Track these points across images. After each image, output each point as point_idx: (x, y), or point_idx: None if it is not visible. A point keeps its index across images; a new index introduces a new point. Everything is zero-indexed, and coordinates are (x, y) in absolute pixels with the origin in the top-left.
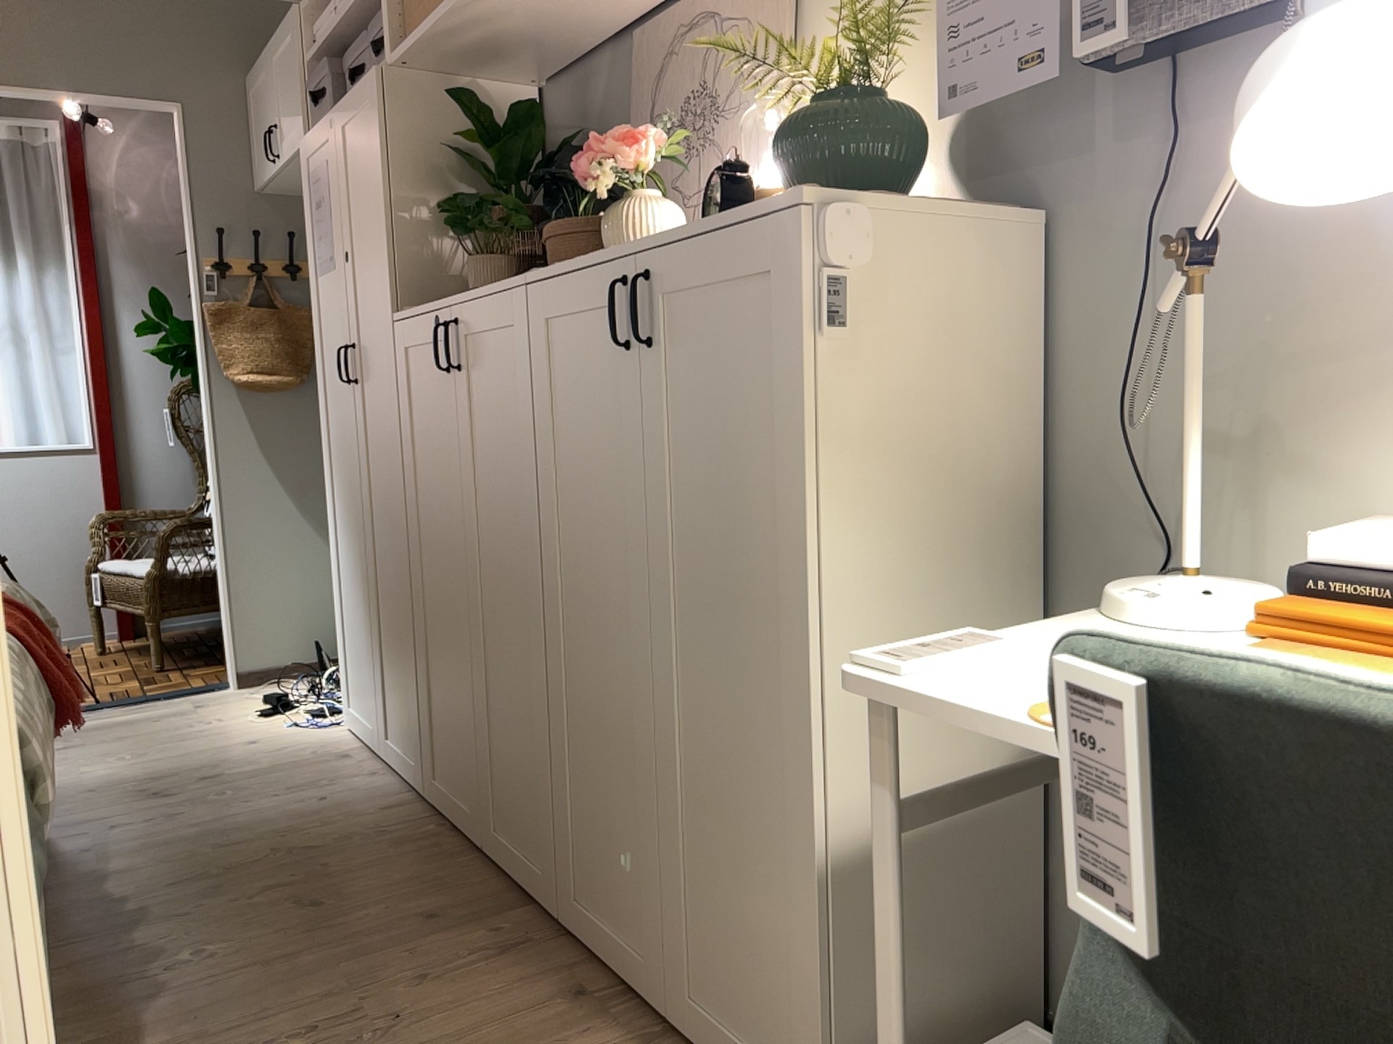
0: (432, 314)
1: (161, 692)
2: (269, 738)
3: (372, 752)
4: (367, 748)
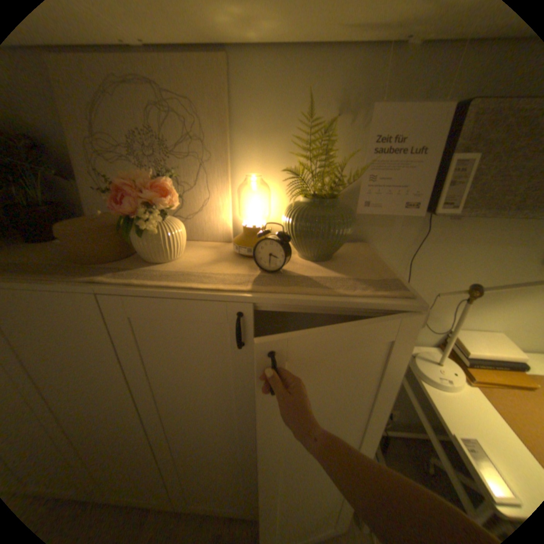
0: None
1: None
2: None
3: None
4: None
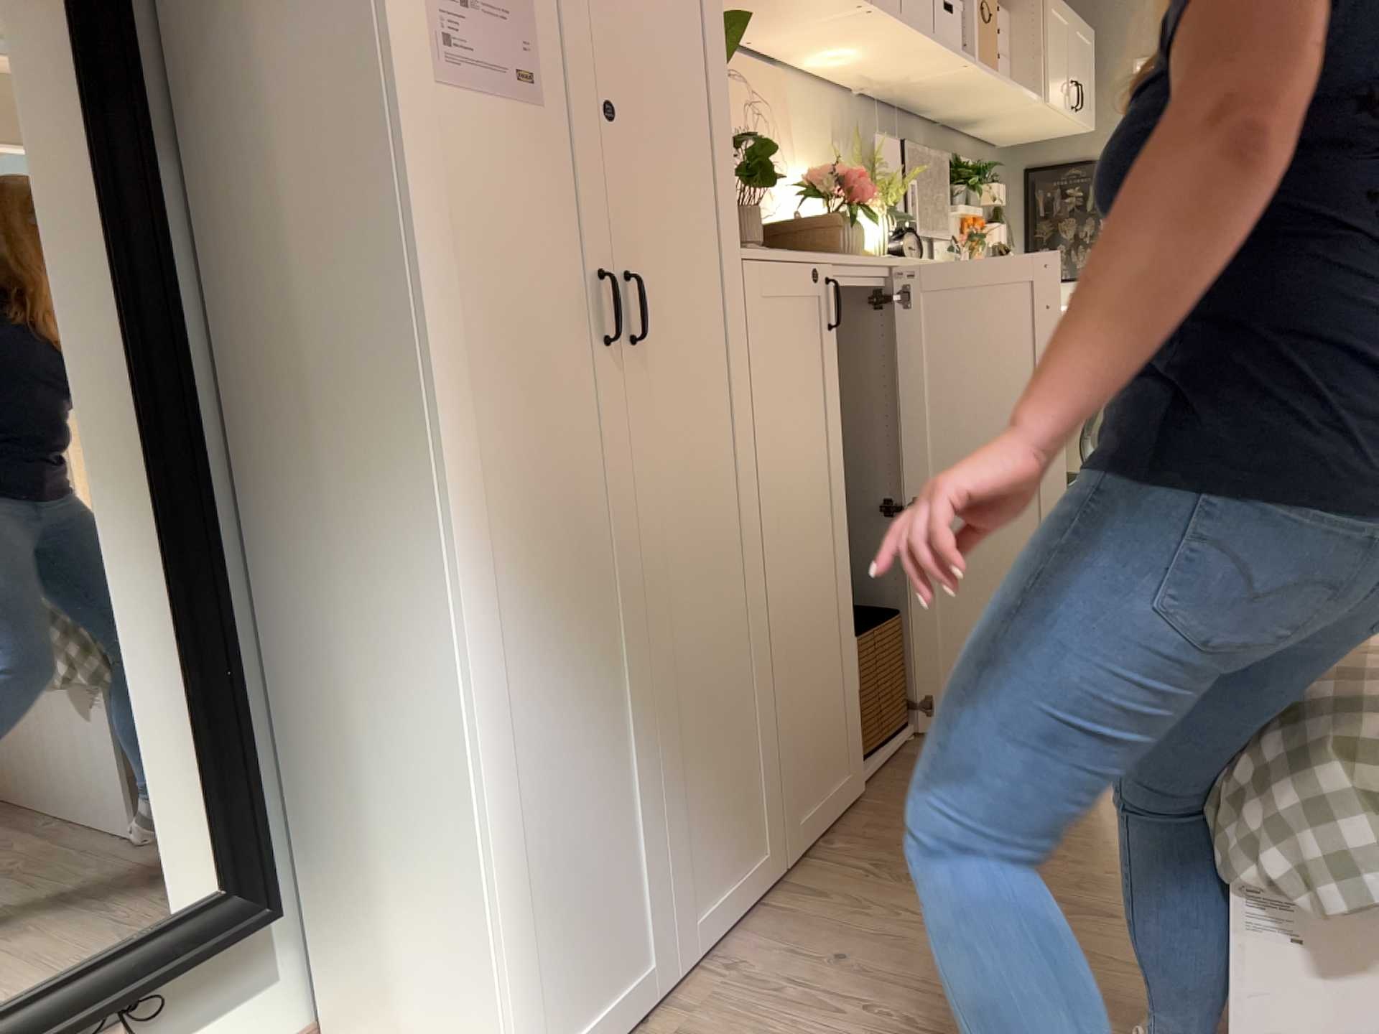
0: (813, 265)
1: None
2: None
3: (647, 1022)
4: None
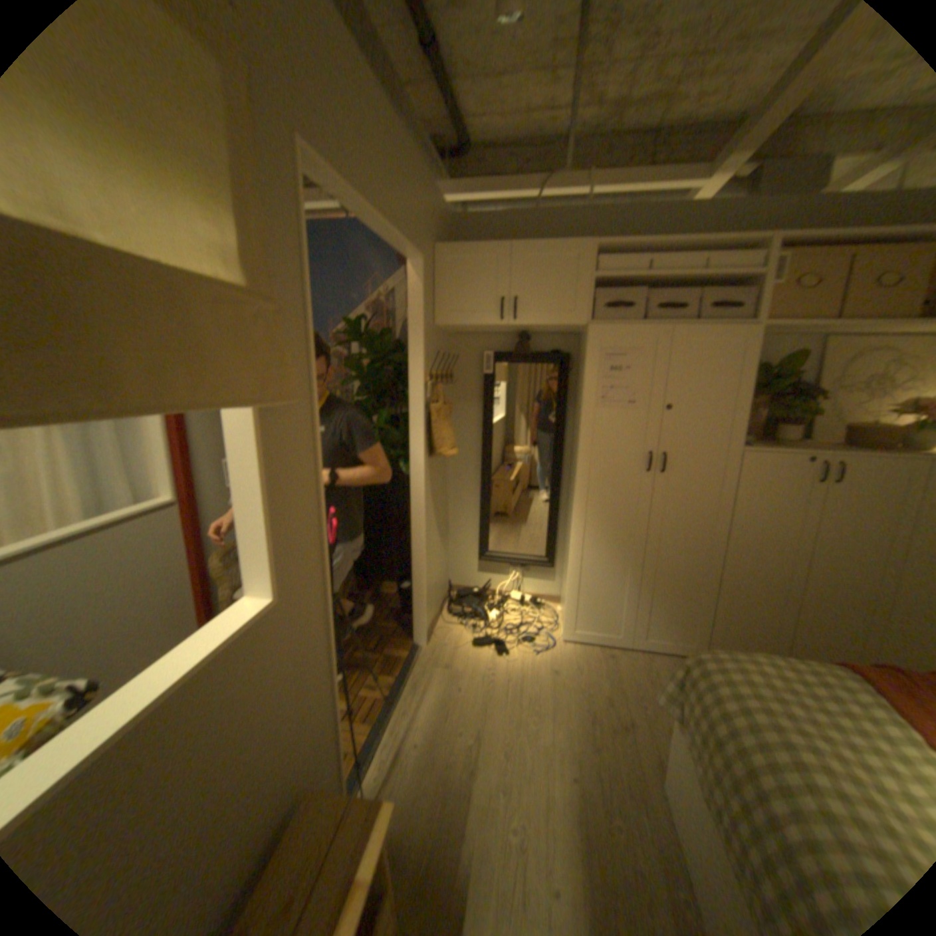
0: (812, 457)
1: (400, 672)
2: (553, 667)
3: (618, 650)
4: (604, 648)
